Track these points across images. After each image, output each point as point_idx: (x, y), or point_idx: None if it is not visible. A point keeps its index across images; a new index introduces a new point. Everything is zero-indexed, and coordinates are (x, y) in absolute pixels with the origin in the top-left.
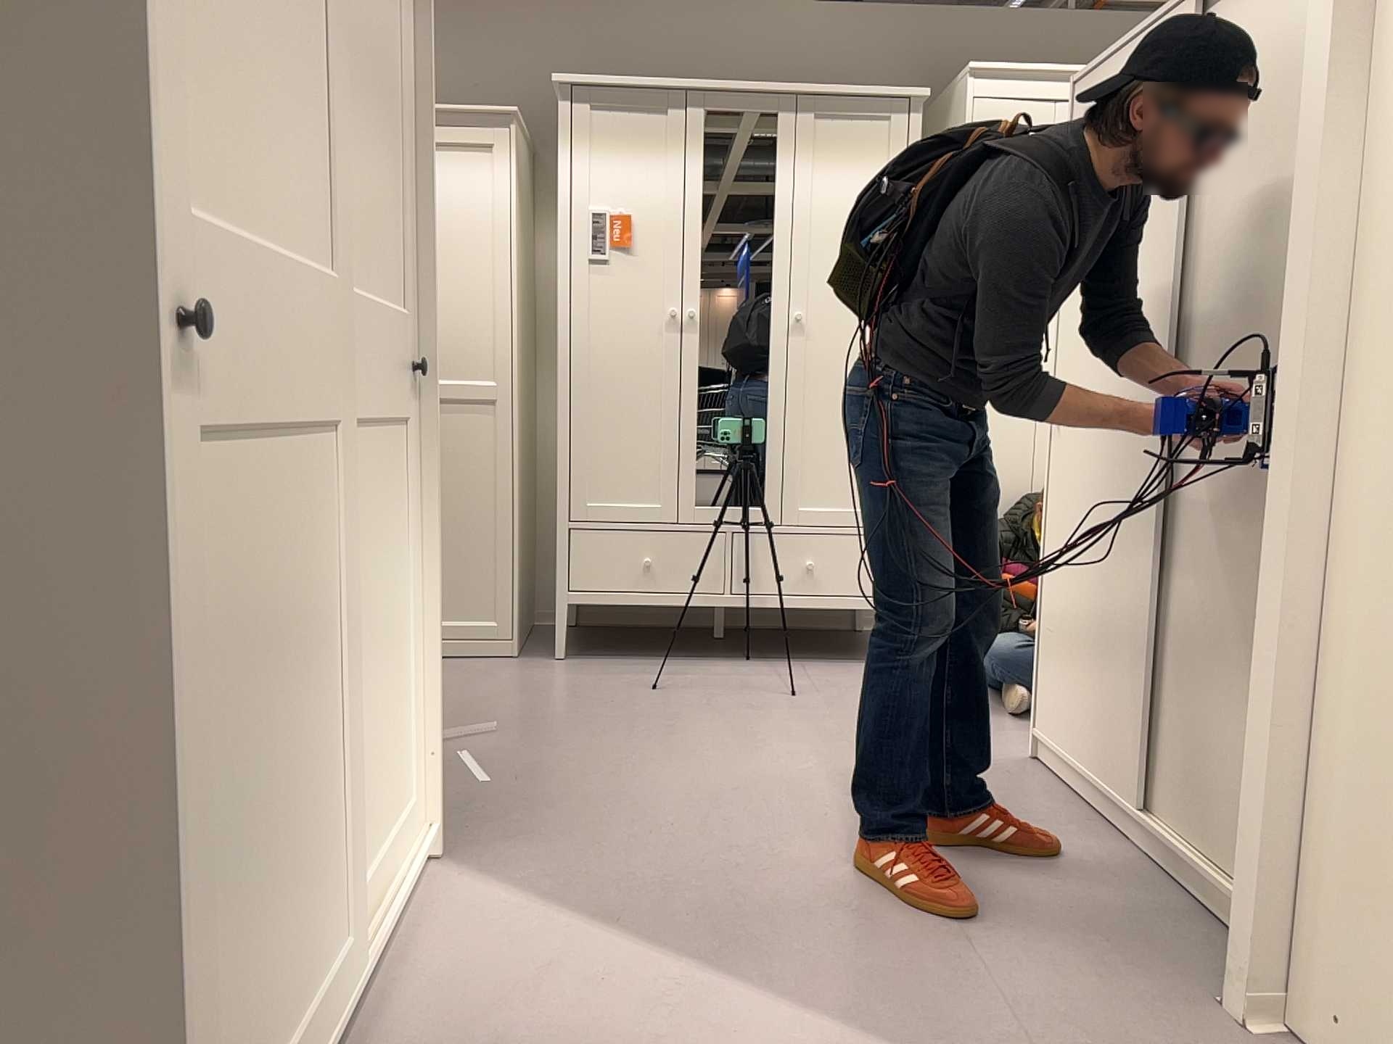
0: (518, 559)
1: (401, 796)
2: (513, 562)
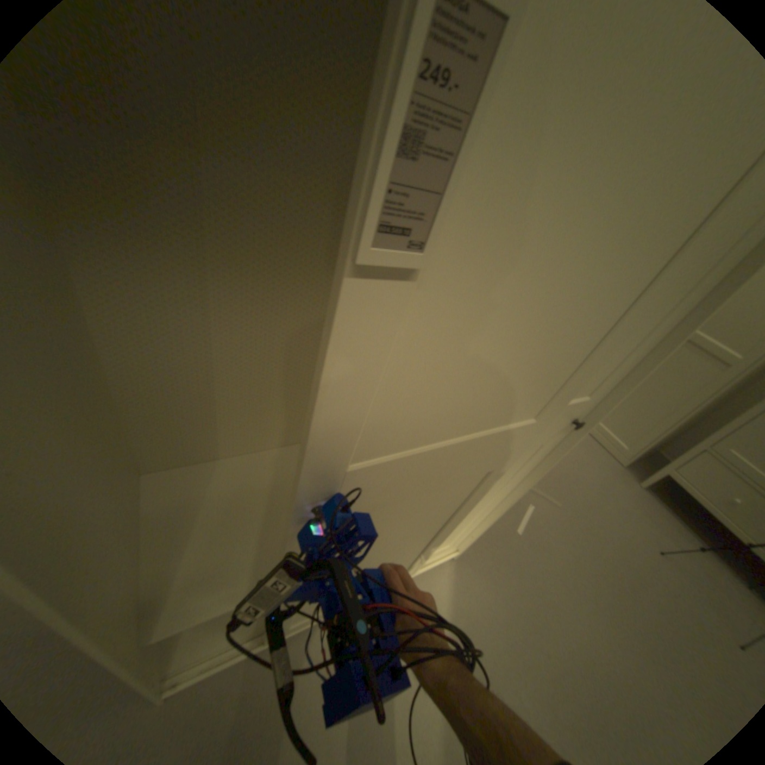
0: (668, 436)
1: (445, 544)
2: (662, 436)
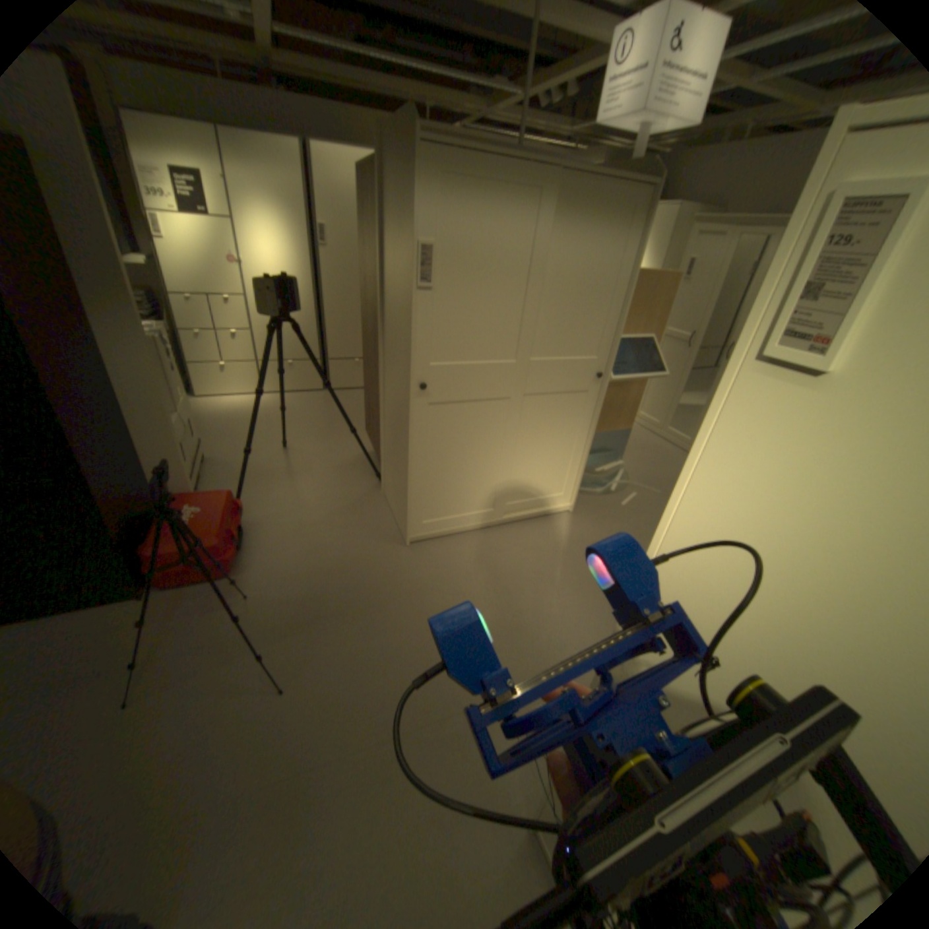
0: None
1: (558, 489)
2: None
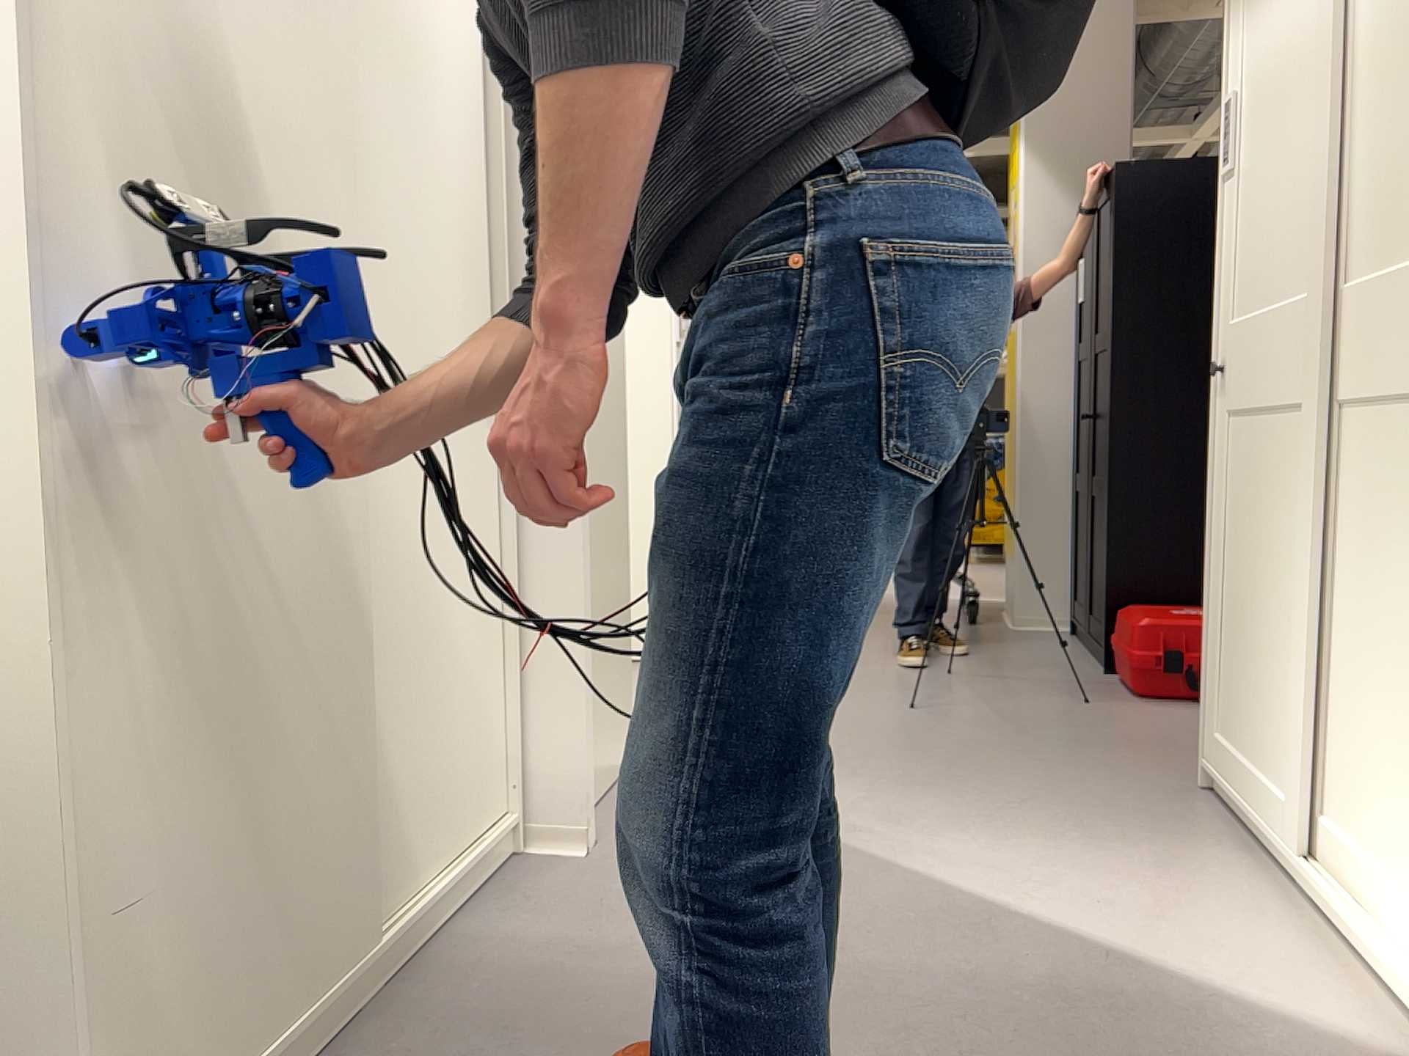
0: None
1: None
2: None
